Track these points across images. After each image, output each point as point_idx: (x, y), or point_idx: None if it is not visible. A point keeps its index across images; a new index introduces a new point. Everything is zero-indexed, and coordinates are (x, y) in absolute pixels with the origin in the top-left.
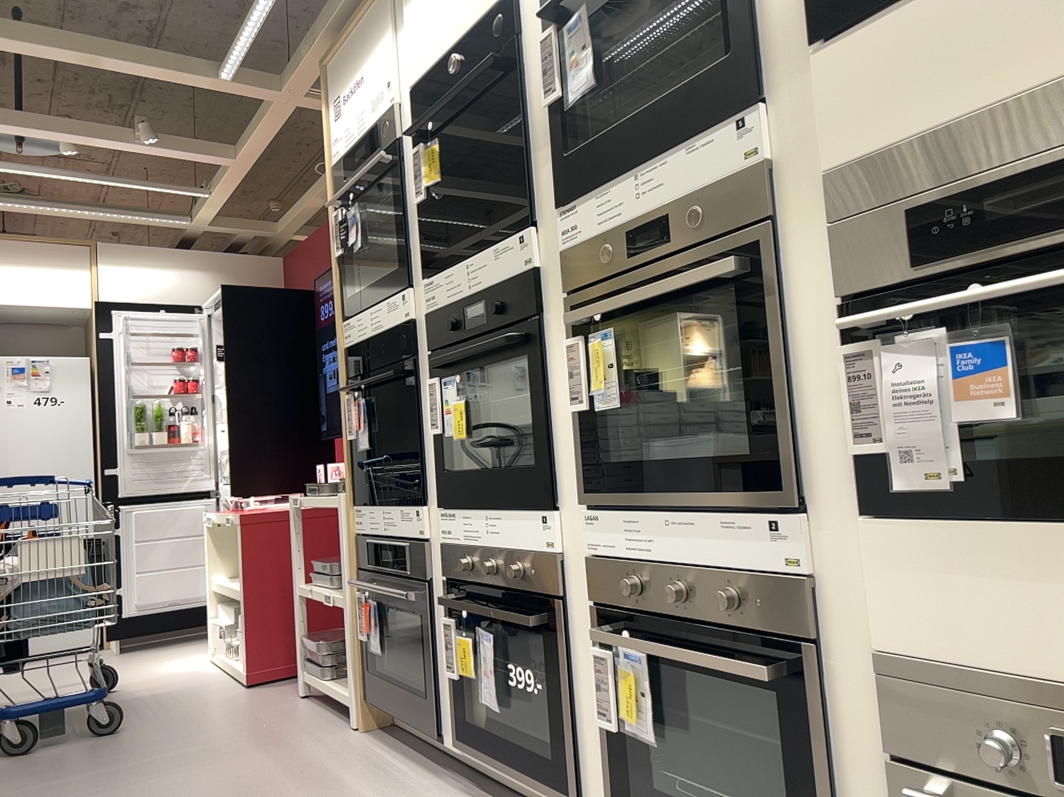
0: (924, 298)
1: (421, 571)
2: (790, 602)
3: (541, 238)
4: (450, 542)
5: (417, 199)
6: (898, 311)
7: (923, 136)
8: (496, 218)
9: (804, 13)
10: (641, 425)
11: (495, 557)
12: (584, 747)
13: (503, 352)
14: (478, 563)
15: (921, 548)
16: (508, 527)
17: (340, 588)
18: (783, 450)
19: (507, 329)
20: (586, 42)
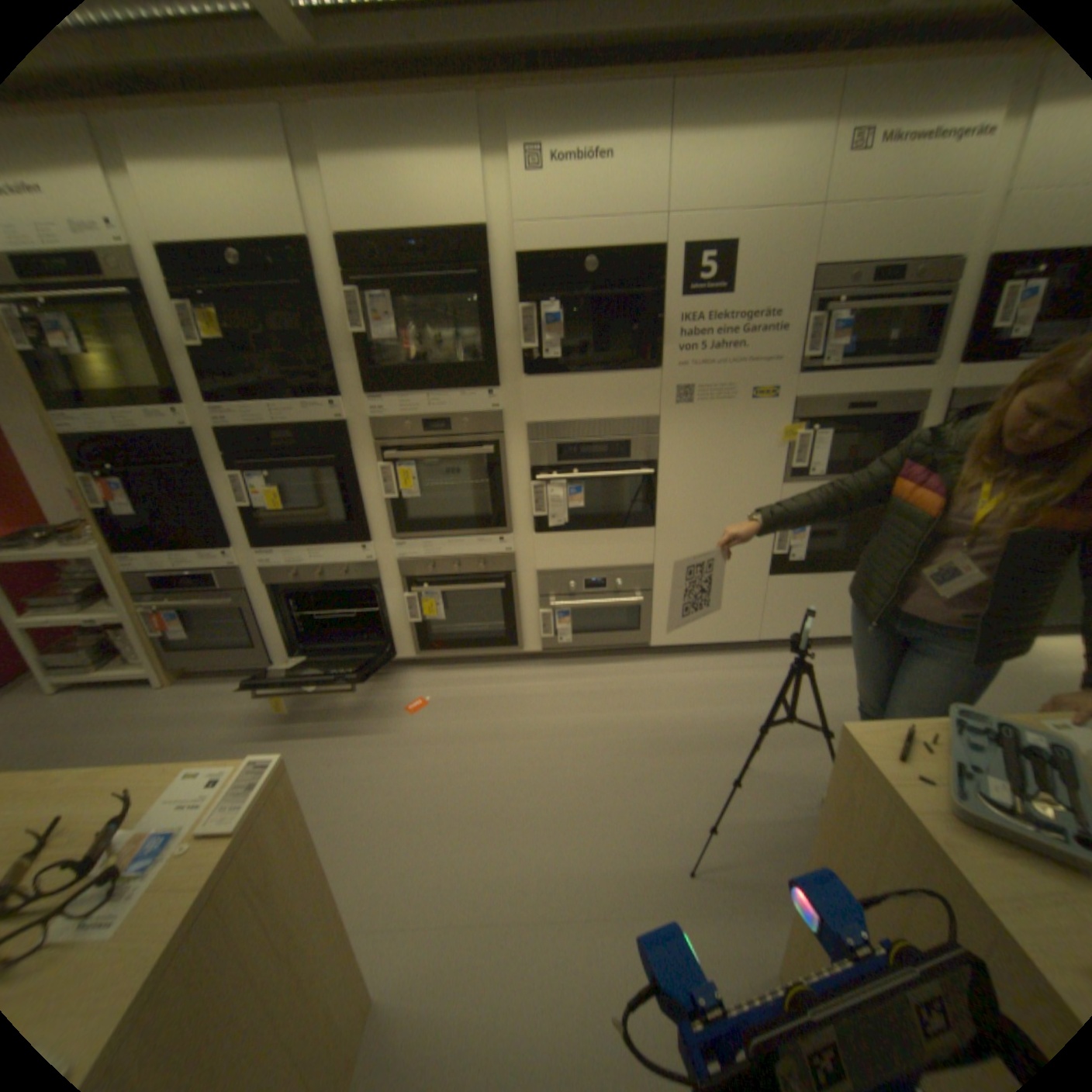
0: (558, 472)
1: (236, 586)
2: (505, 562)
3: (346, 406)
4: (270, 567)
5: (180, 341)
6: (556, 479)
7: (561, 422)
8: (298, 384)
9: (519, 360)
10: (418, 501)
11: (318, 569)
12: (394, 633)
13: (318, 466)
14: (303, 574)
15: (552, 542)
16: (330, 554)
17: (86, 614)
18: (505, 516)
19: (311, 449)
20: (391, 314)
